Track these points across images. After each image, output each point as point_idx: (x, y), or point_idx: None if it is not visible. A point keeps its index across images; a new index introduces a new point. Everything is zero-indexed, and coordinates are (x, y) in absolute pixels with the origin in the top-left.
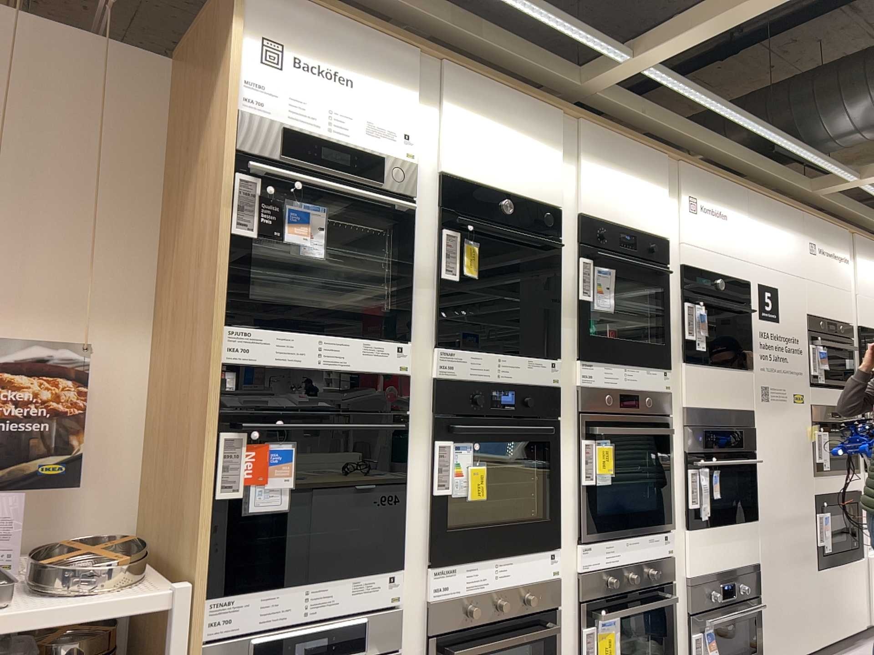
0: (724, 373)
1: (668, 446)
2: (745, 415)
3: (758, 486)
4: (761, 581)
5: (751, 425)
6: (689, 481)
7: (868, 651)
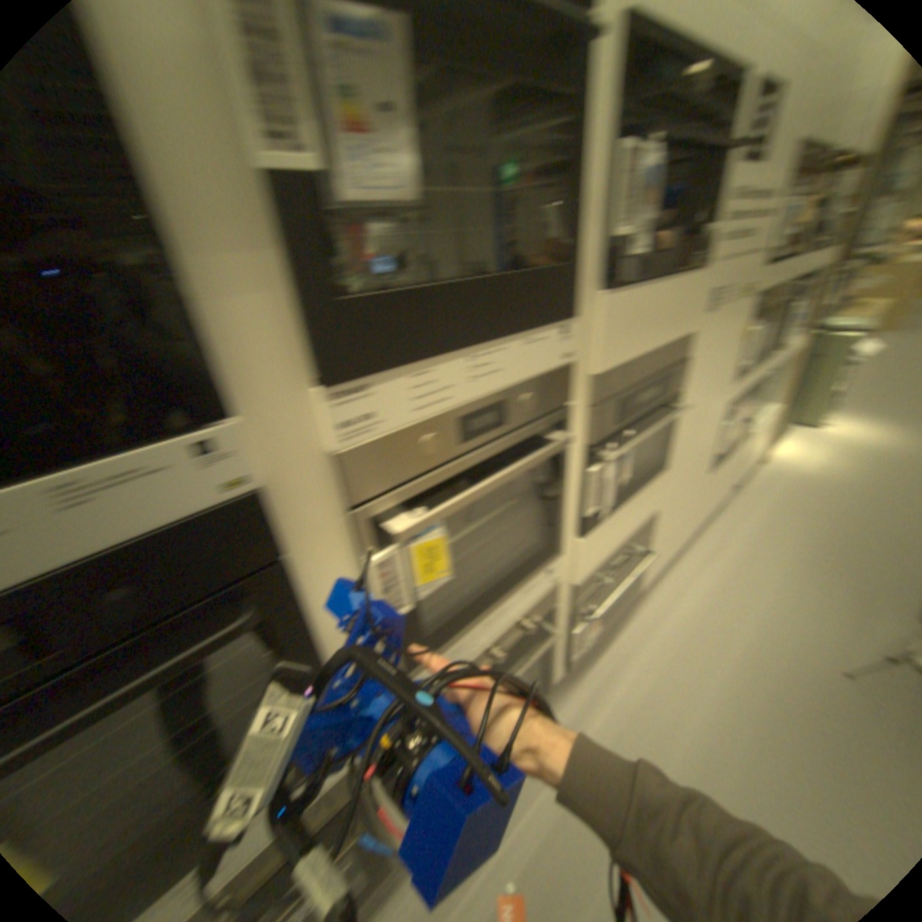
0: (672, 287)
1: (564, 457)
2: (685, 347)
3: (678, 433)
4: (657, 526)
5: (689, 358)
6: (591, 486)
7: (730, 518)
